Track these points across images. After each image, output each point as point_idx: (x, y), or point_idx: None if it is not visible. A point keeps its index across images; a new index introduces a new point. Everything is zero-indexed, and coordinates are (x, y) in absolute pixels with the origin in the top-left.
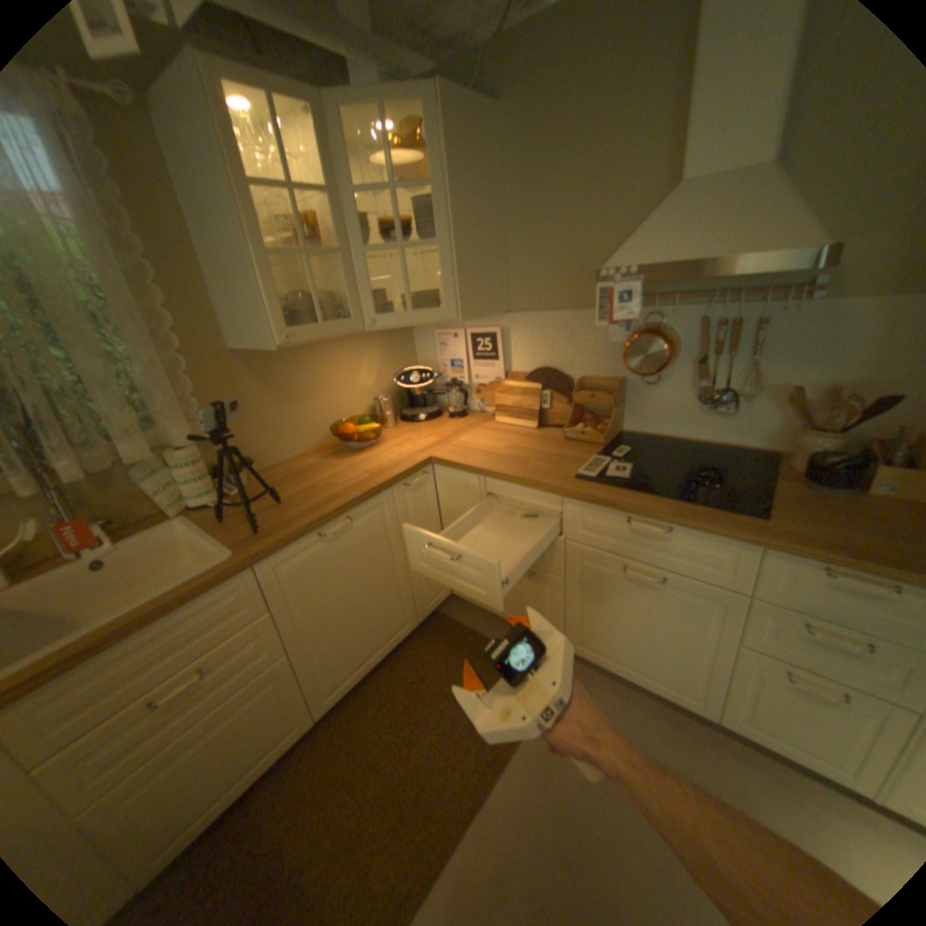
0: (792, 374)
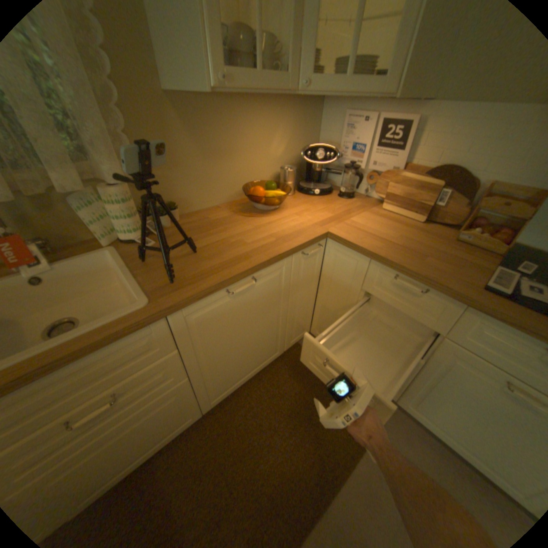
0: None
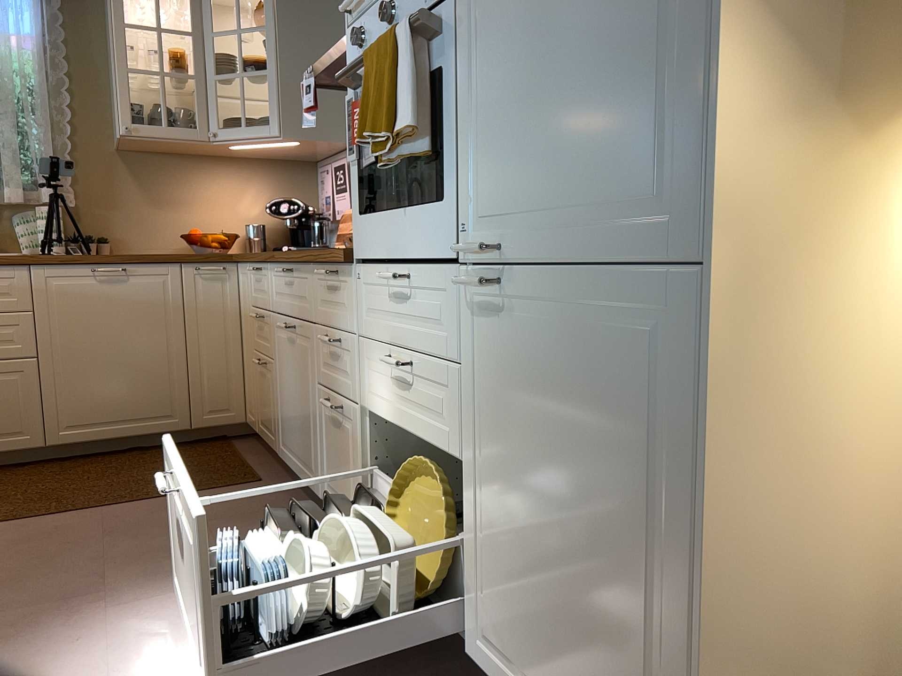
0: None
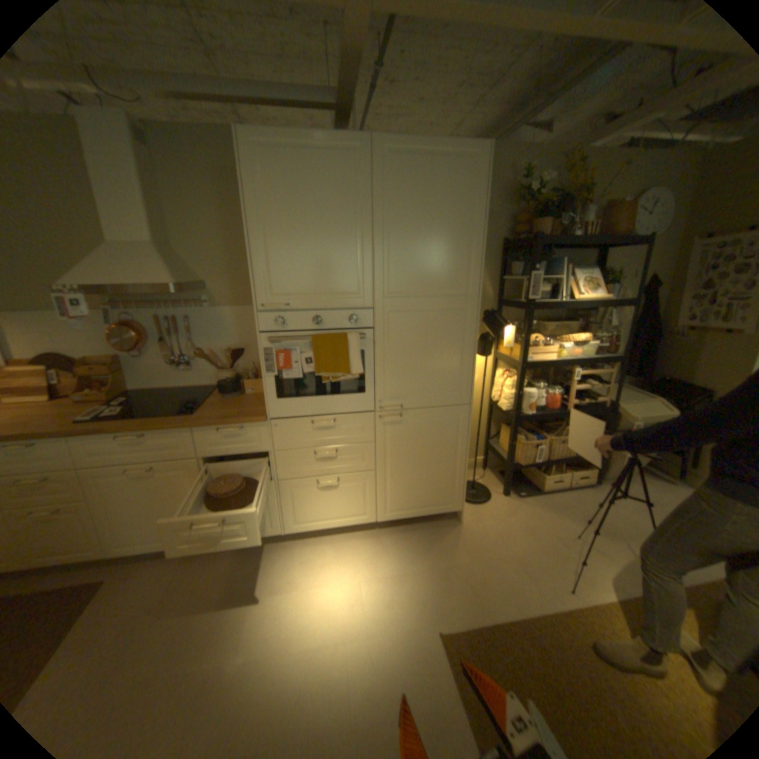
0: (208, 344)
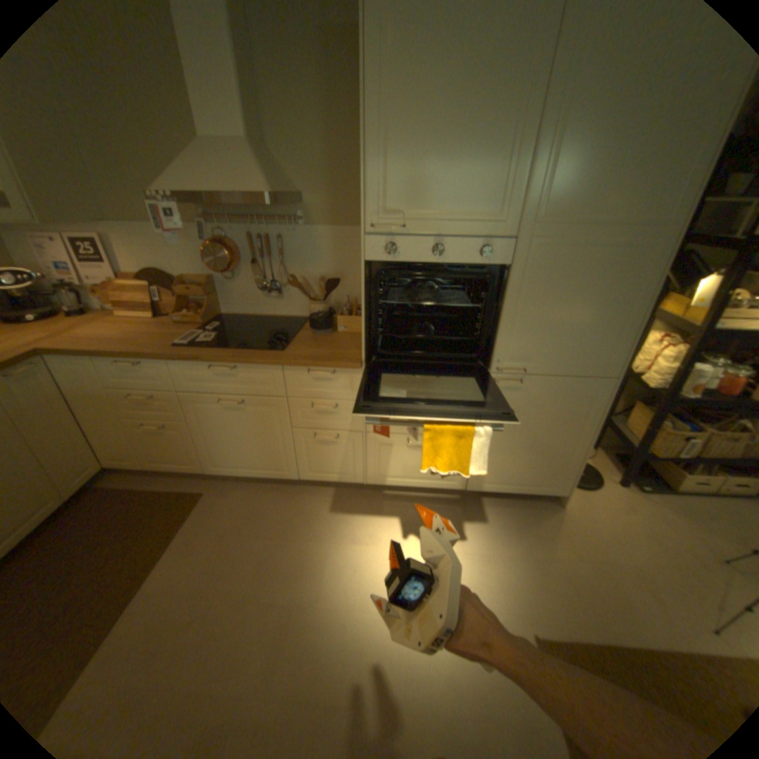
0: (302, 270)
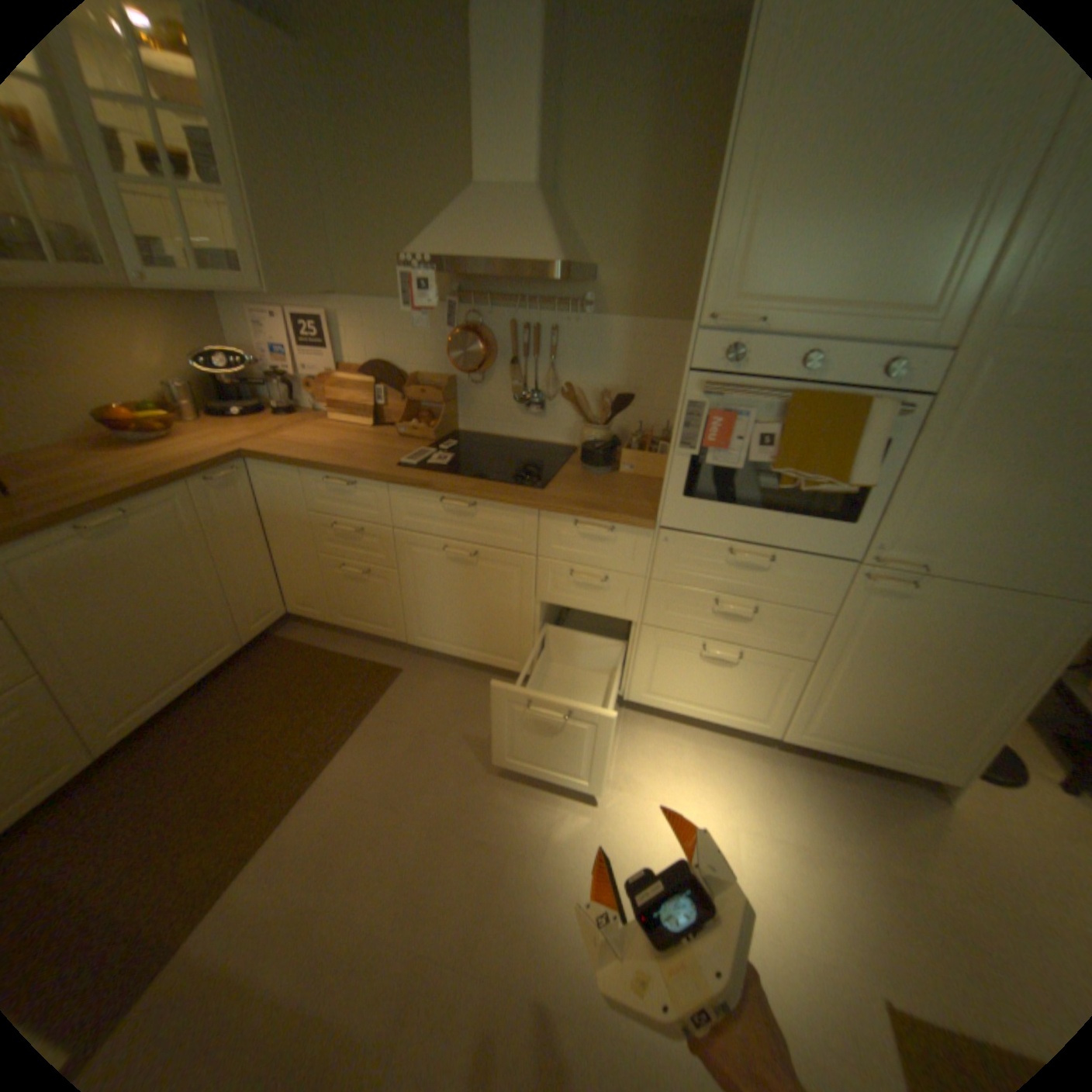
0: (578, 379)
